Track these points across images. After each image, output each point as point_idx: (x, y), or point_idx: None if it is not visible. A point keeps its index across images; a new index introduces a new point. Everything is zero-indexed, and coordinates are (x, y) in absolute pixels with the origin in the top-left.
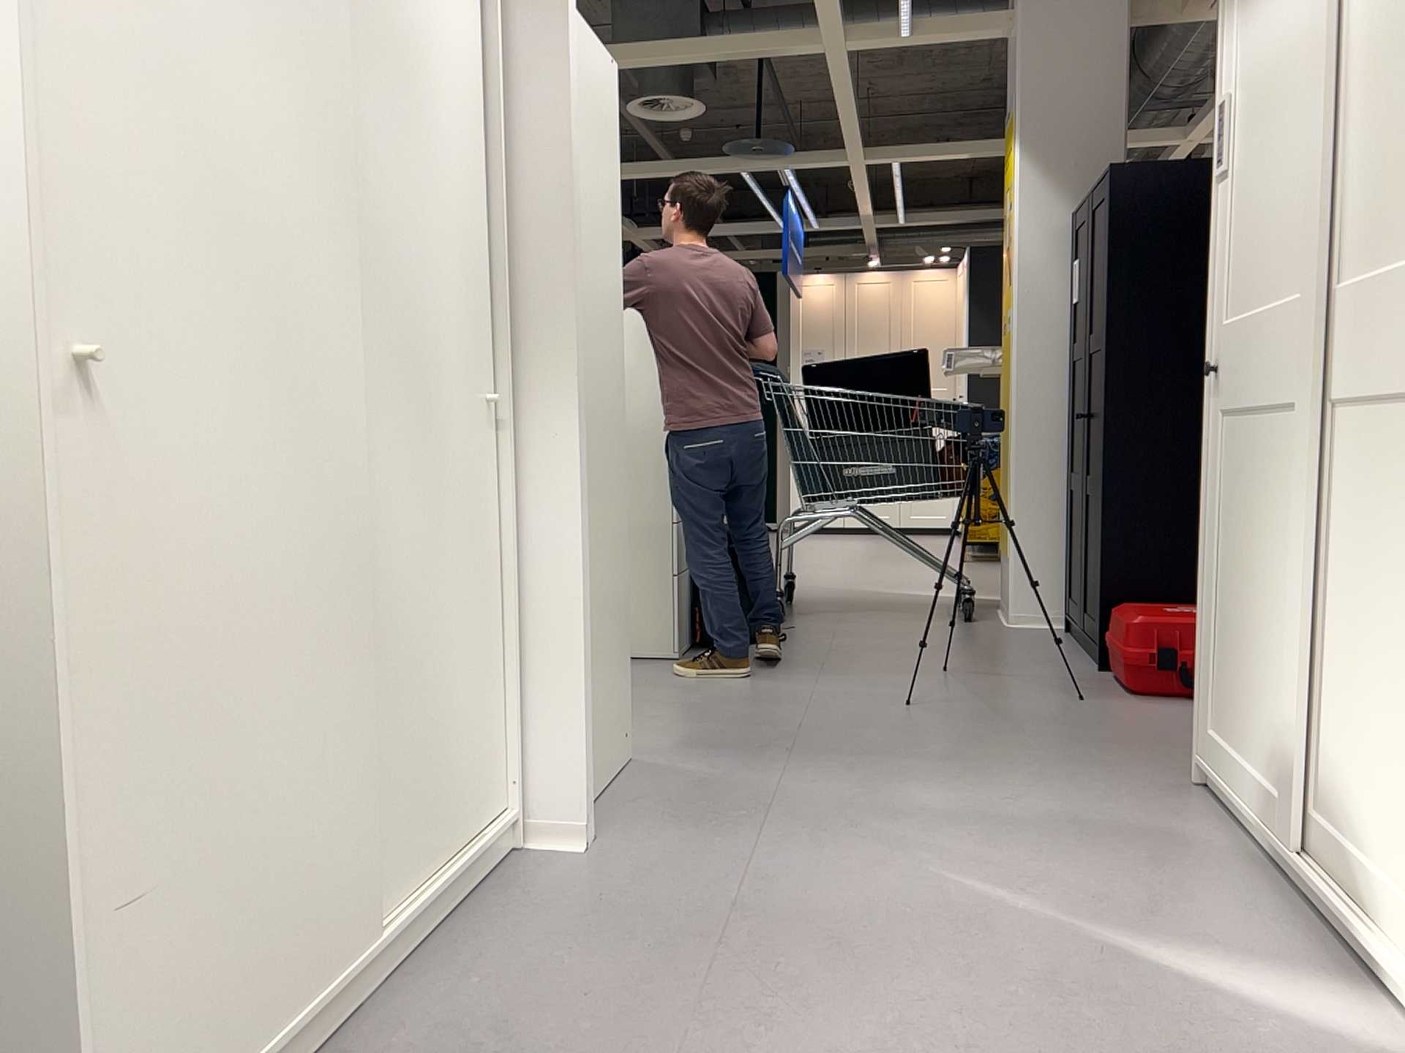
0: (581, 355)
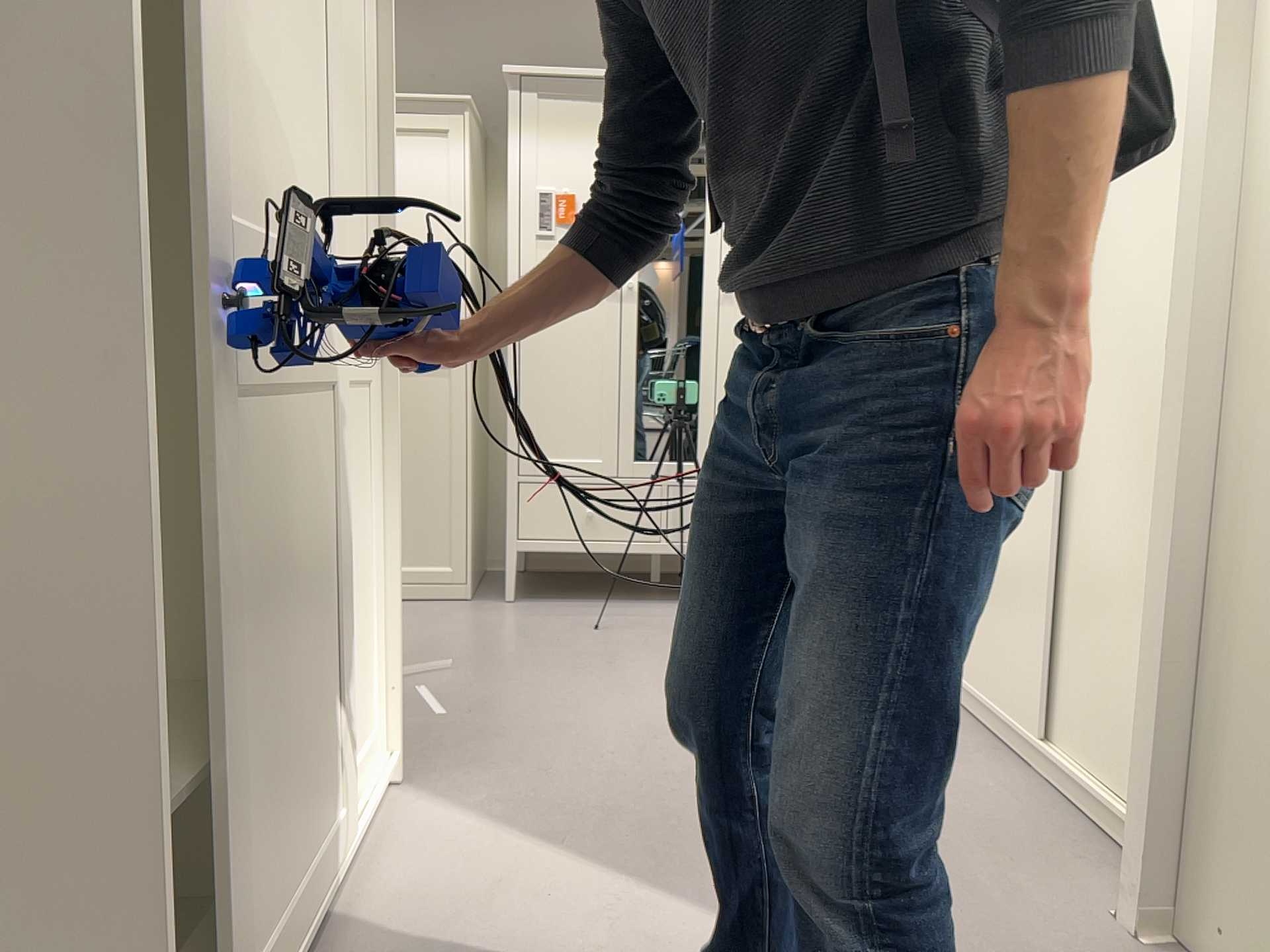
0: (1186, 334)
